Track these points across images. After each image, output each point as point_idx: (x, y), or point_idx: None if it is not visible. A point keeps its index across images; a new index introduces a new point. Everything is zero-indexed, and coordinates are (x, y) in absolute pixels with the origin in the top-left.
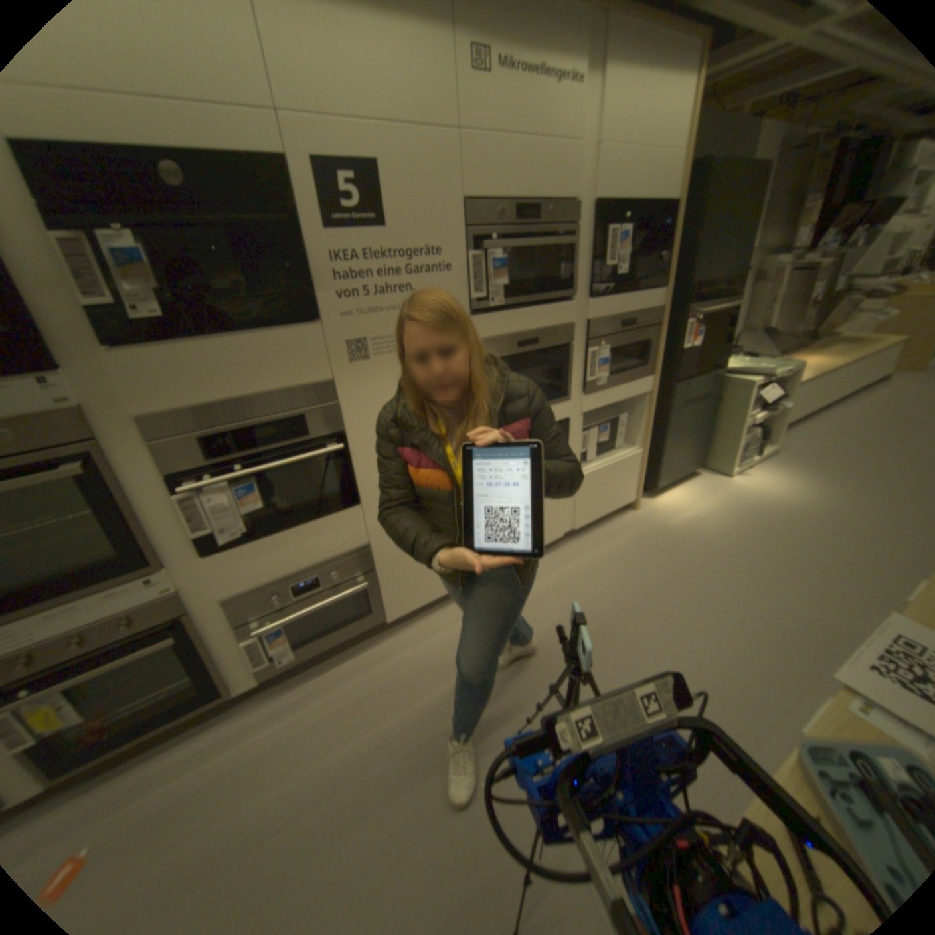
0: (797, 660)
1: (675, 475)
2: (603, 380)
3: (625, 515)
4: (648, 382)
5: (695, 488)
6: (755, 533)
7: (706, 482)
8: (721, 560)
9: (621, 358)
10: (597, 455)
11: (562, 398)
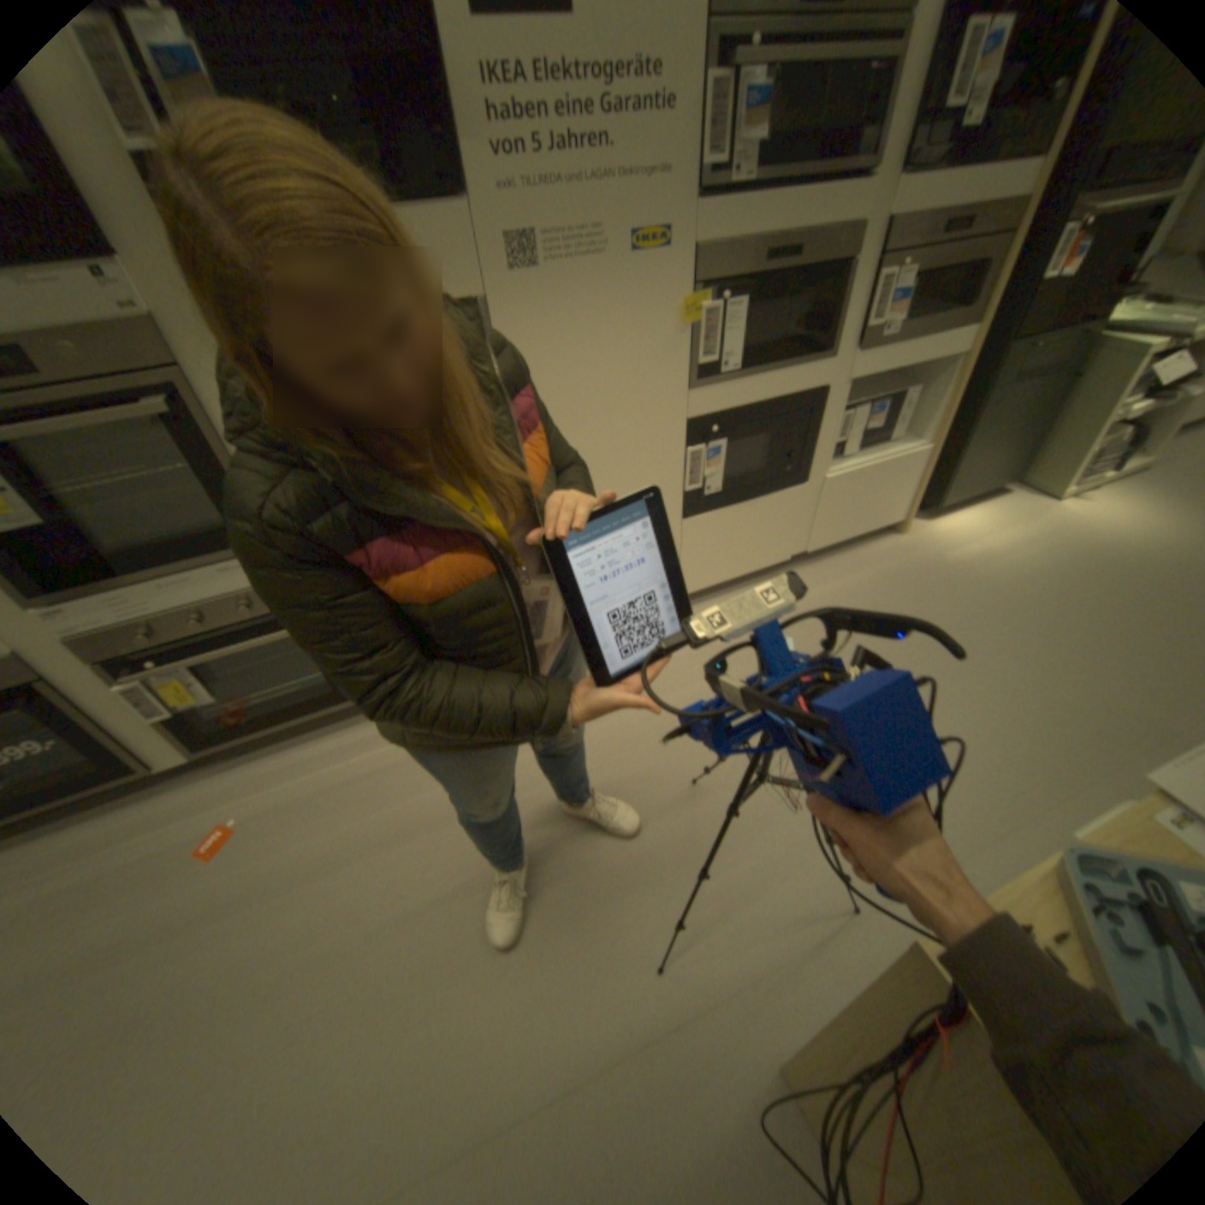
0: (1083, 750)
1: (973, 488)
2: (895, 326)
3: (884, 538)
4: (968, 335)
5: (998, 510)
6: (1074, 581)
7: (1019, 503)
8: (1010, 613)
9: (933, 290)
10: (861, 447)
11: (825, 352)
